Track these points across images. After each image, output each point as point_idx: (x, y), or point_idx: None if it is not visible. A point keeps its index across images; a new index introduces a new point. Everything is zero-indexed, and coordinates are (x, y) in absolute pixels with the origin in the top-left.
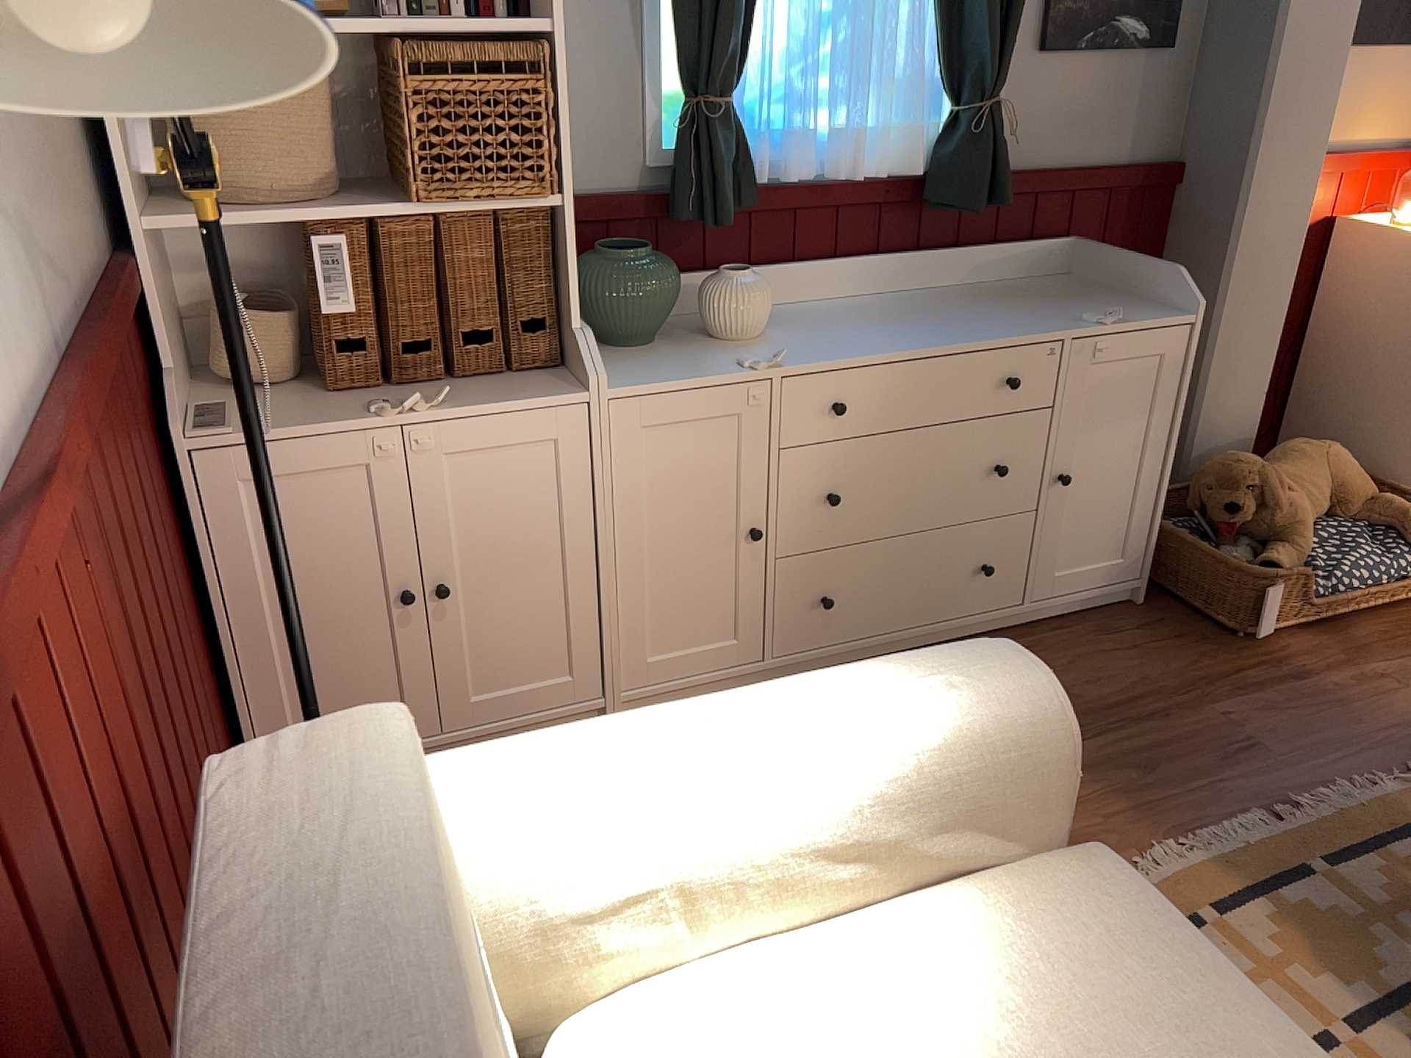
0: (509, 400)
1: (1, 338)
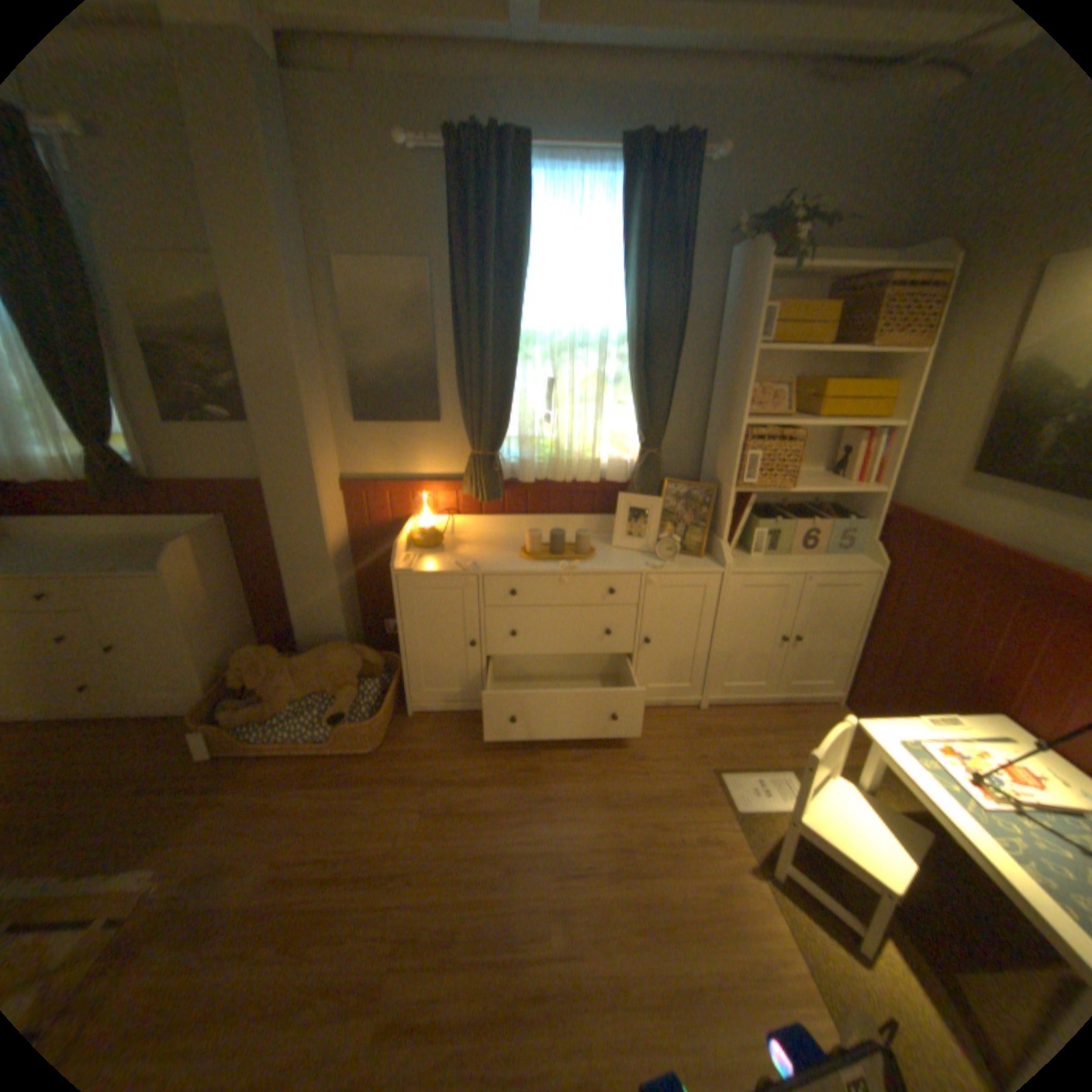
0: None
1: None
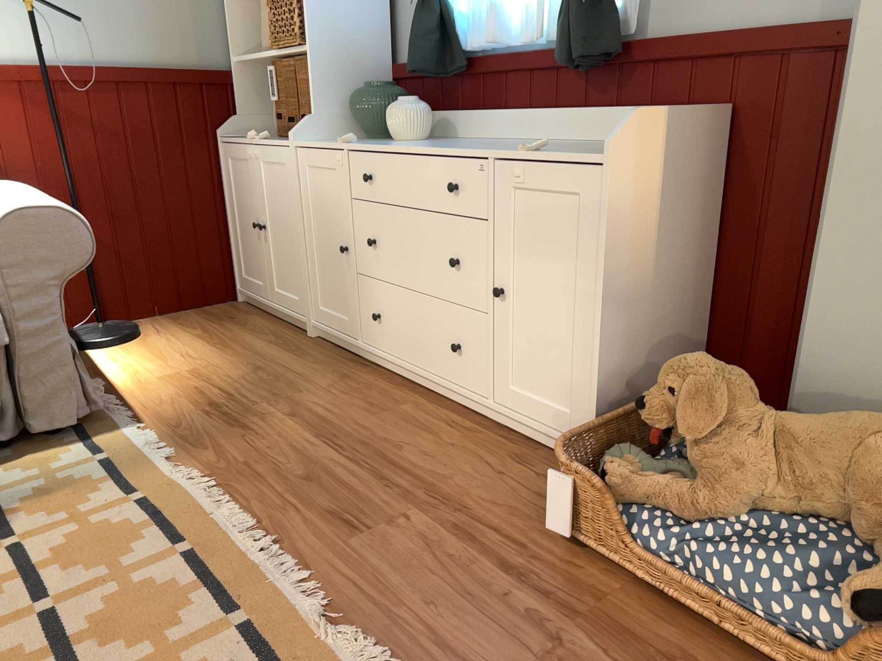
0: (279, 143)
1: (32, 47)
